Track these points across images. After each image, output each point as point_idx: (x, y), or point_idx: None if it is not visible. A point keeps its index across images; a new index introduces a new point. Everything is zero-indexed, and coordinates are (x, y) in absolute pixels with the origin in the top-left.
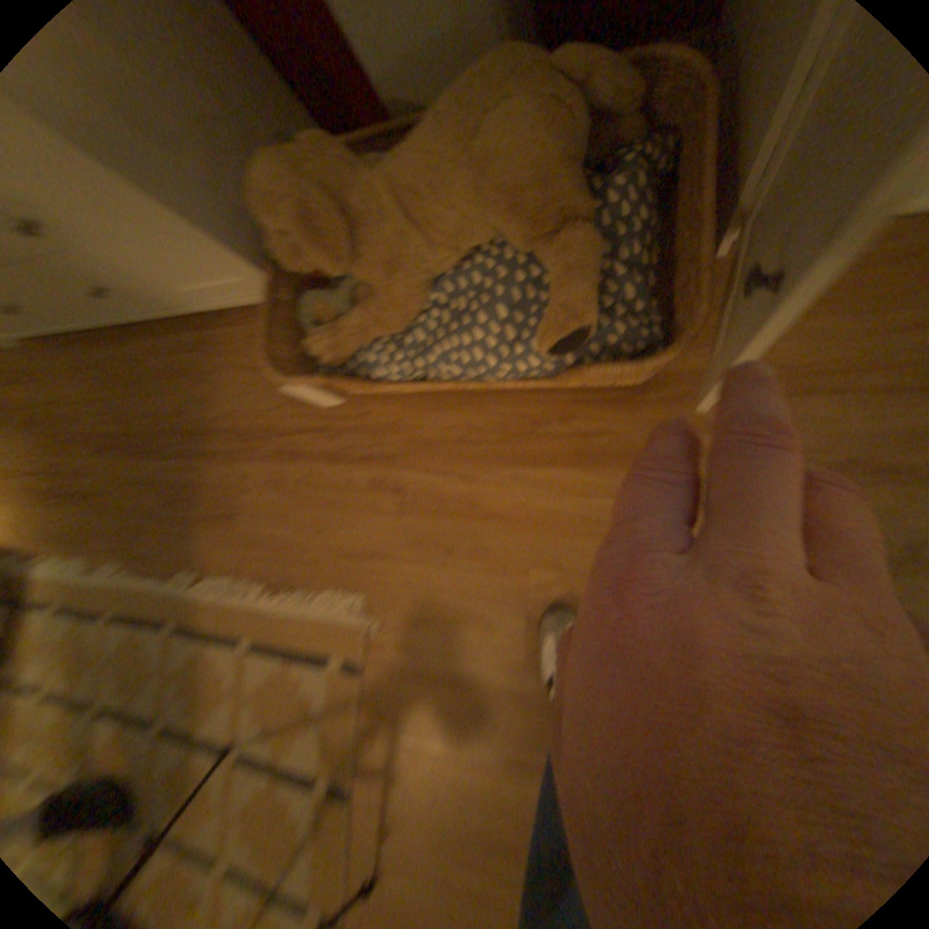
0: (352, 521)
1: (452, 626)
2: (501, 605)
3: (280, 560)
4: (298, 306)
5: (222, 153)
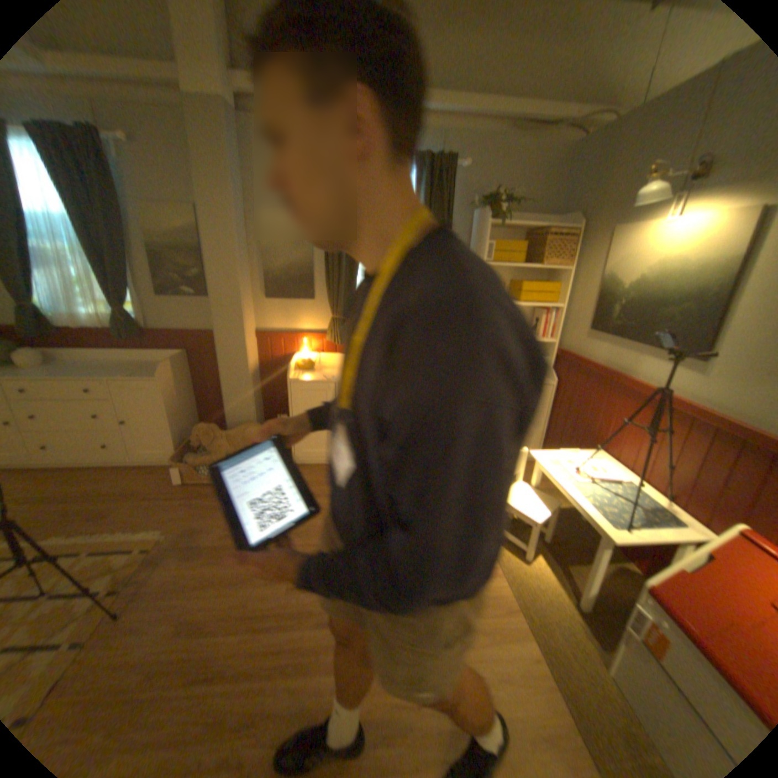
0: (164, 517)
1: (194, 538)
2: (214, 530)
3: (121, 531)
4: (180, 460)
5: (180, 428)
